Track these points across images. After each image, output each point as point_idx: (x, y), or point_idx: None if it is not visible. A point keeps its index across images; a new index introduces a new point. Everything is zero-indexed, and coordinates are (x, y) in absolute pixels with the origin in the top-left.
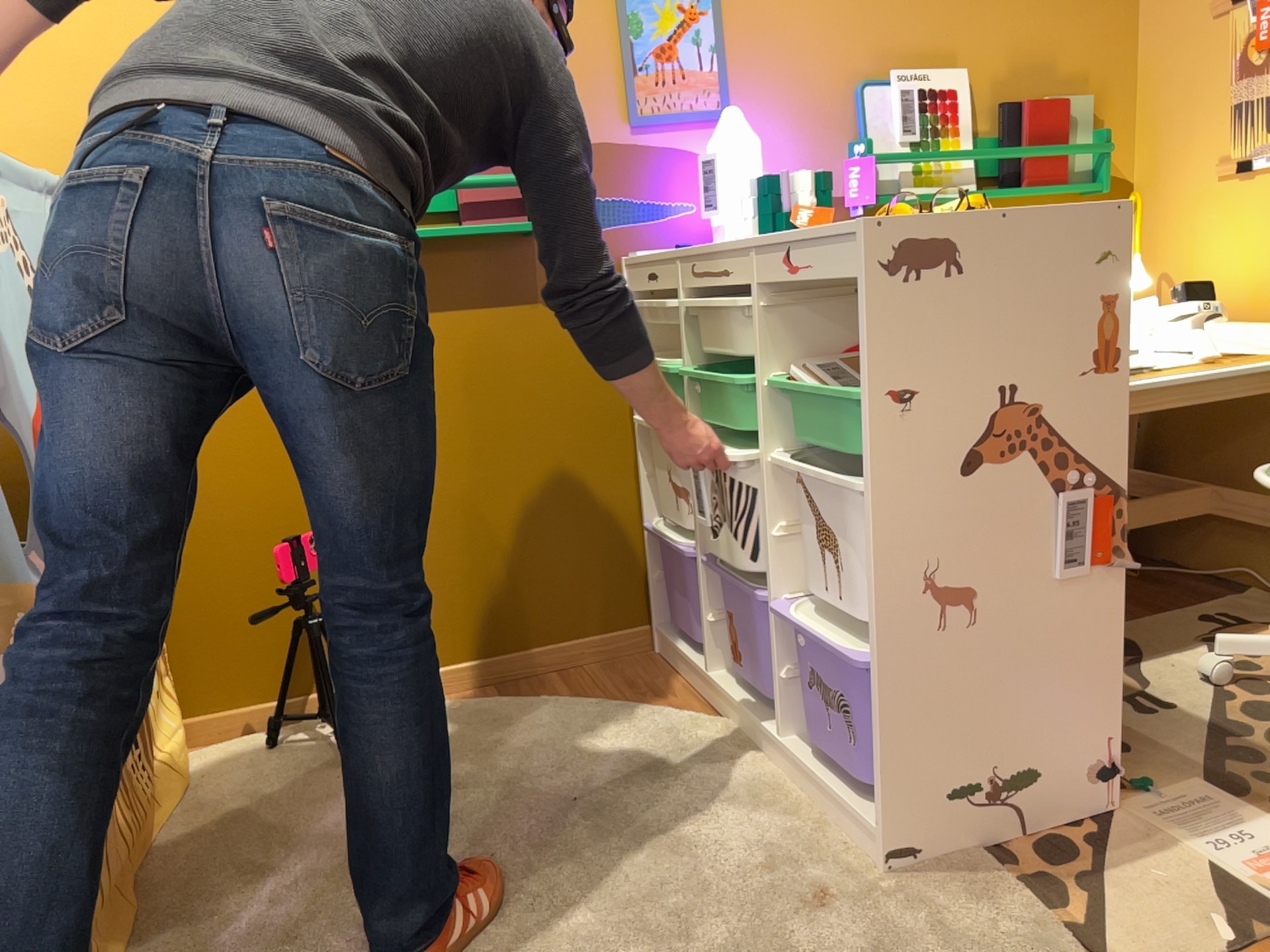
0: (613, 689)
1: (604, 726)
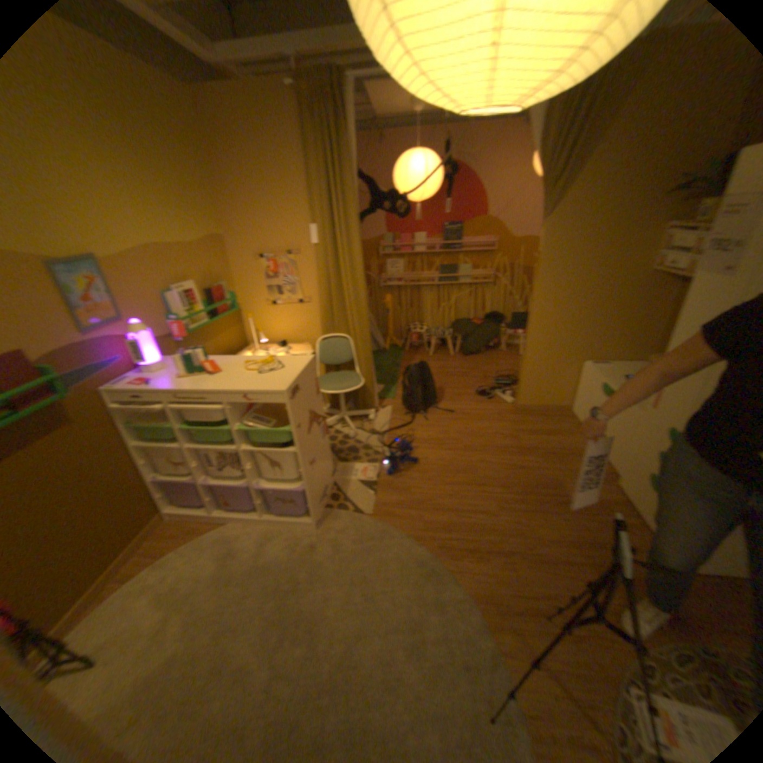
0: (170, 544)
1: (191, 557)
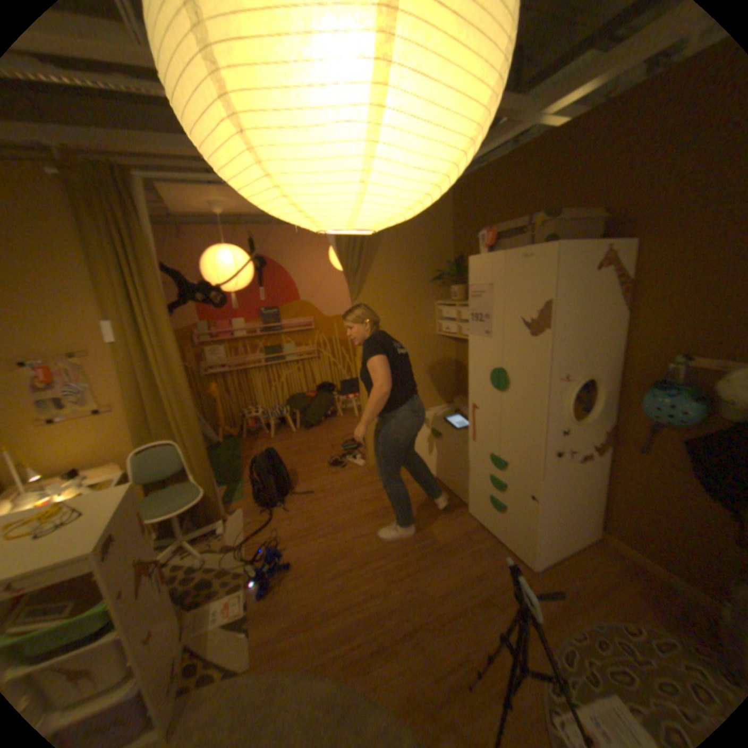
0: None
1: None
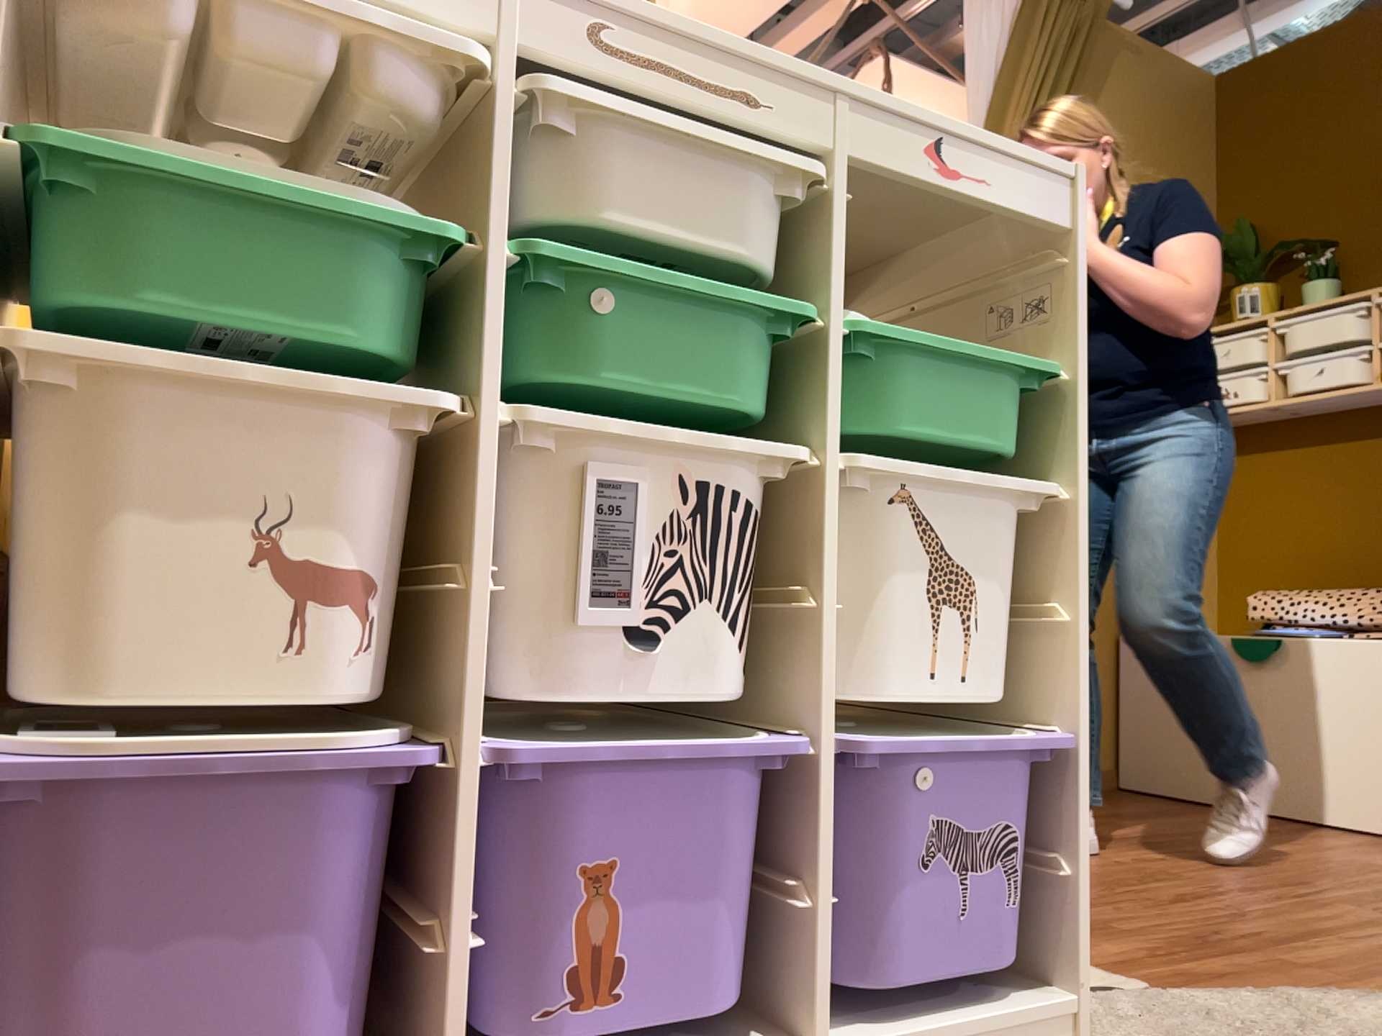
0: None
1: None
